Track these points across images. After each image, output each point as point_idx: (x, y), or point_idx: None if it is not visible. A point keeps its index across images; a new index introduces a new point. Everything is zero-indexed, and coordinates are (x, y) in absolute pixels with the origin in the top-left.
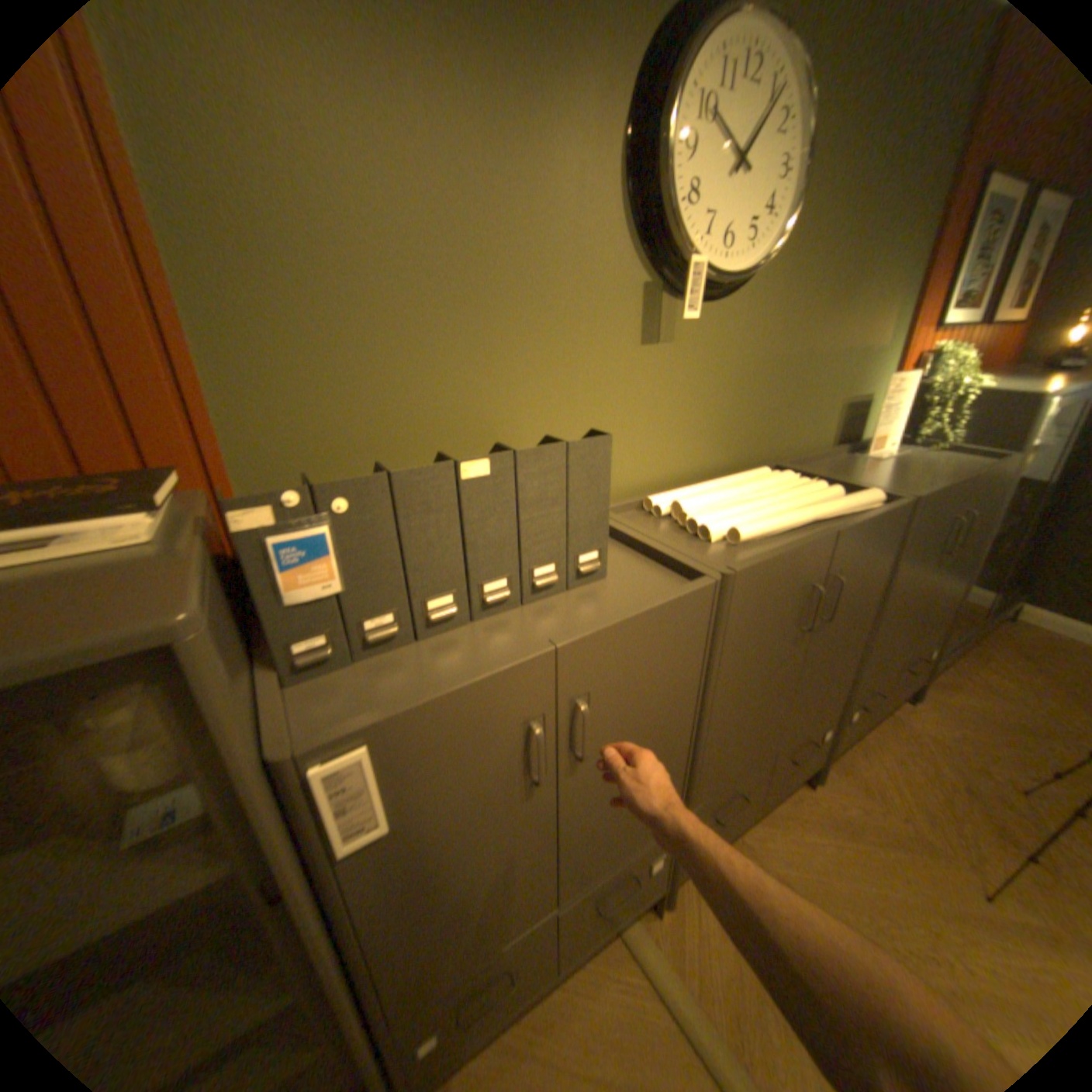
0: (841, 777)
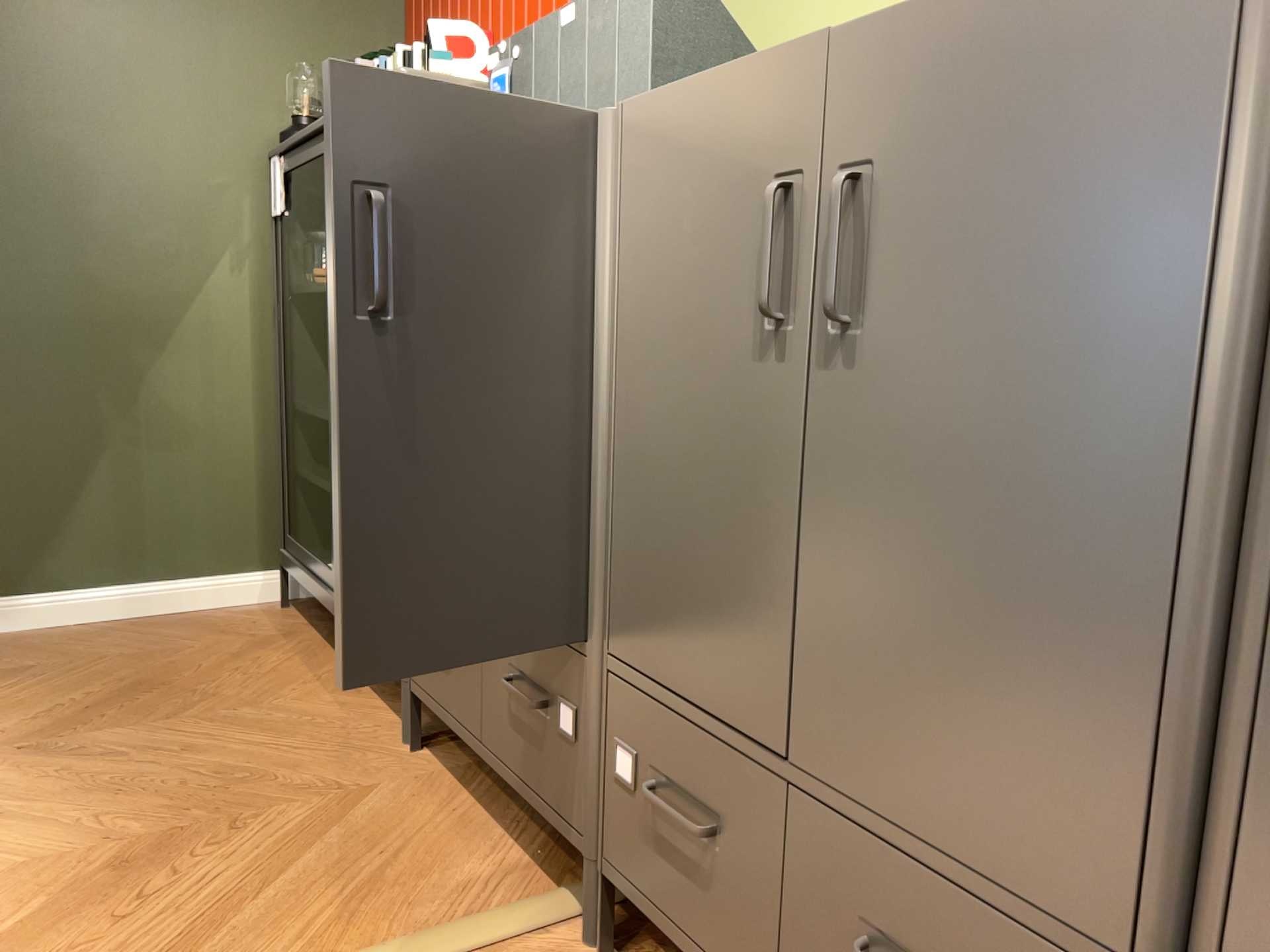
0: None
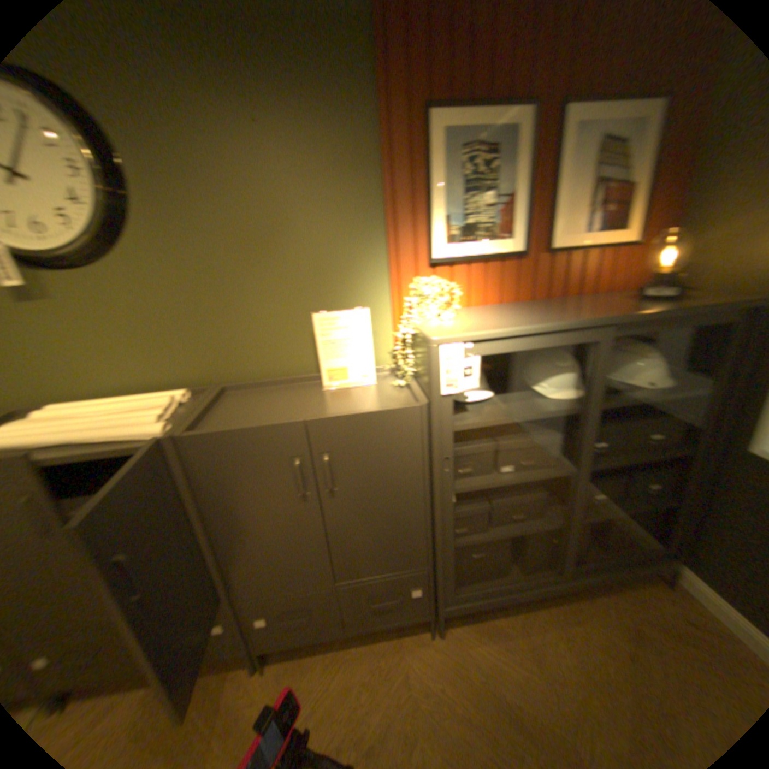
0: (284, 675)
